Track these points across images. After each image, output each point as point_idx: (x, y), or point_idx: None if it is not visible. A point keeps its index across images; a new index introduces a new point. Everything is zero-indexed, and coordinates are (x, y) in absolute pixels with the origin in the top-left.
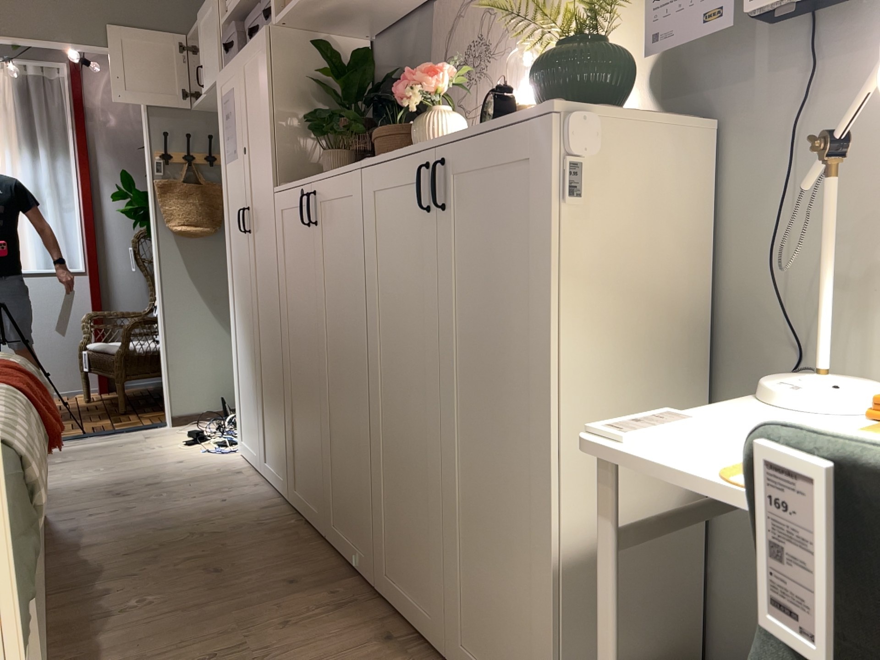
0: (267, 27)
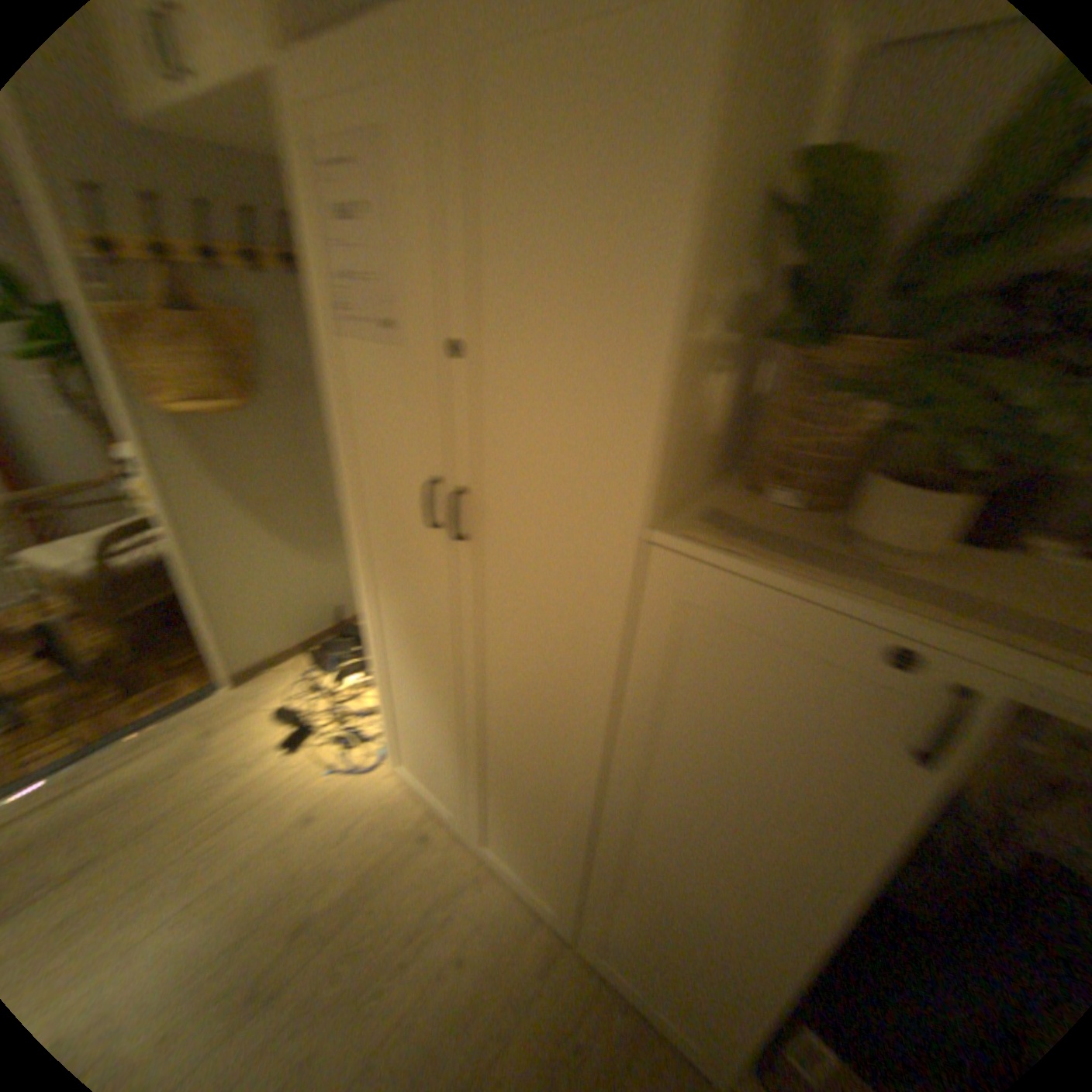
0: None
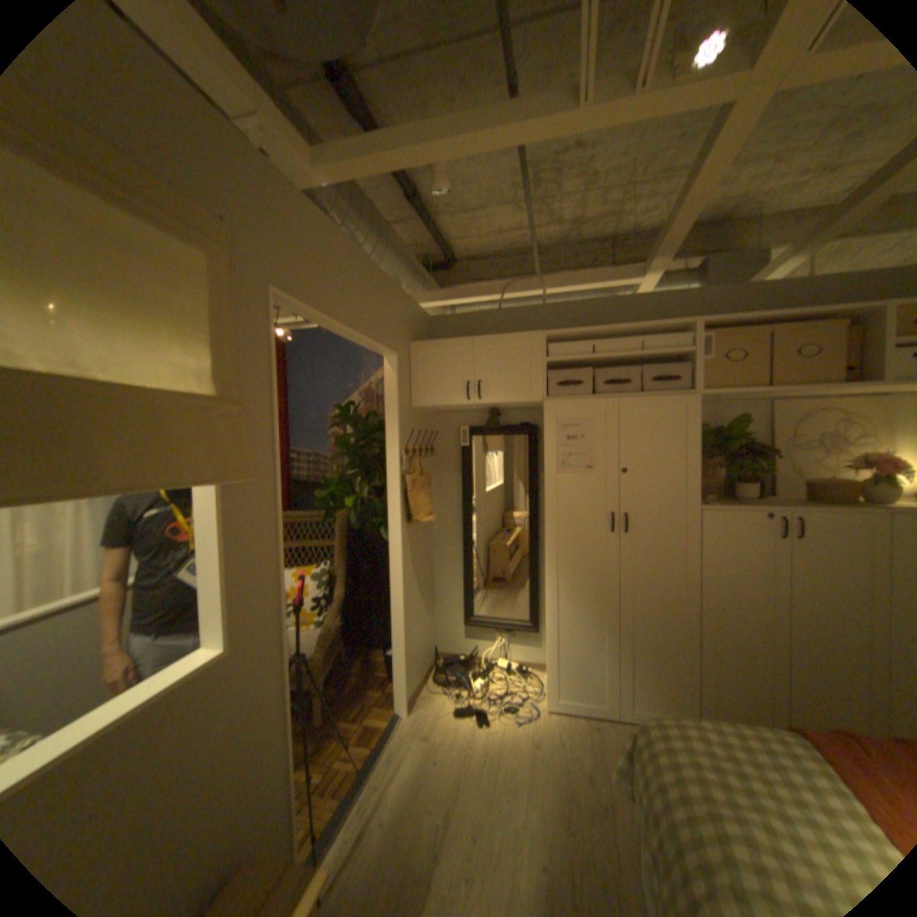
0: (697, 397)
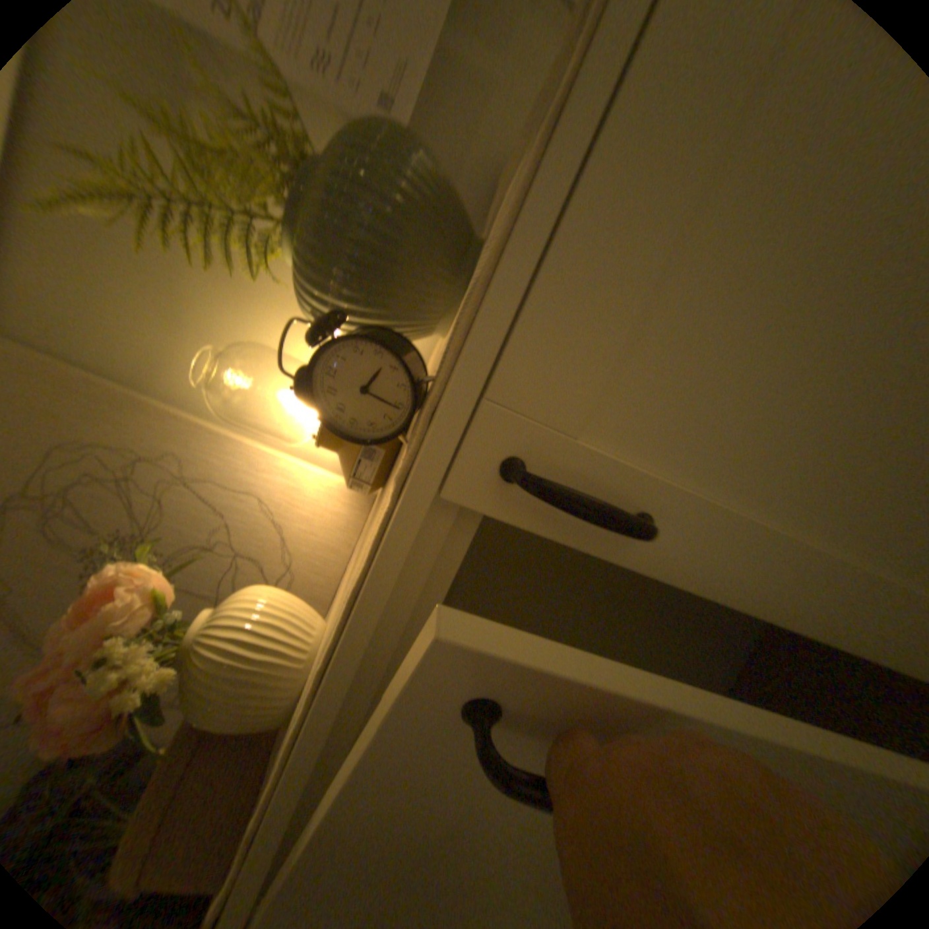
0: None
